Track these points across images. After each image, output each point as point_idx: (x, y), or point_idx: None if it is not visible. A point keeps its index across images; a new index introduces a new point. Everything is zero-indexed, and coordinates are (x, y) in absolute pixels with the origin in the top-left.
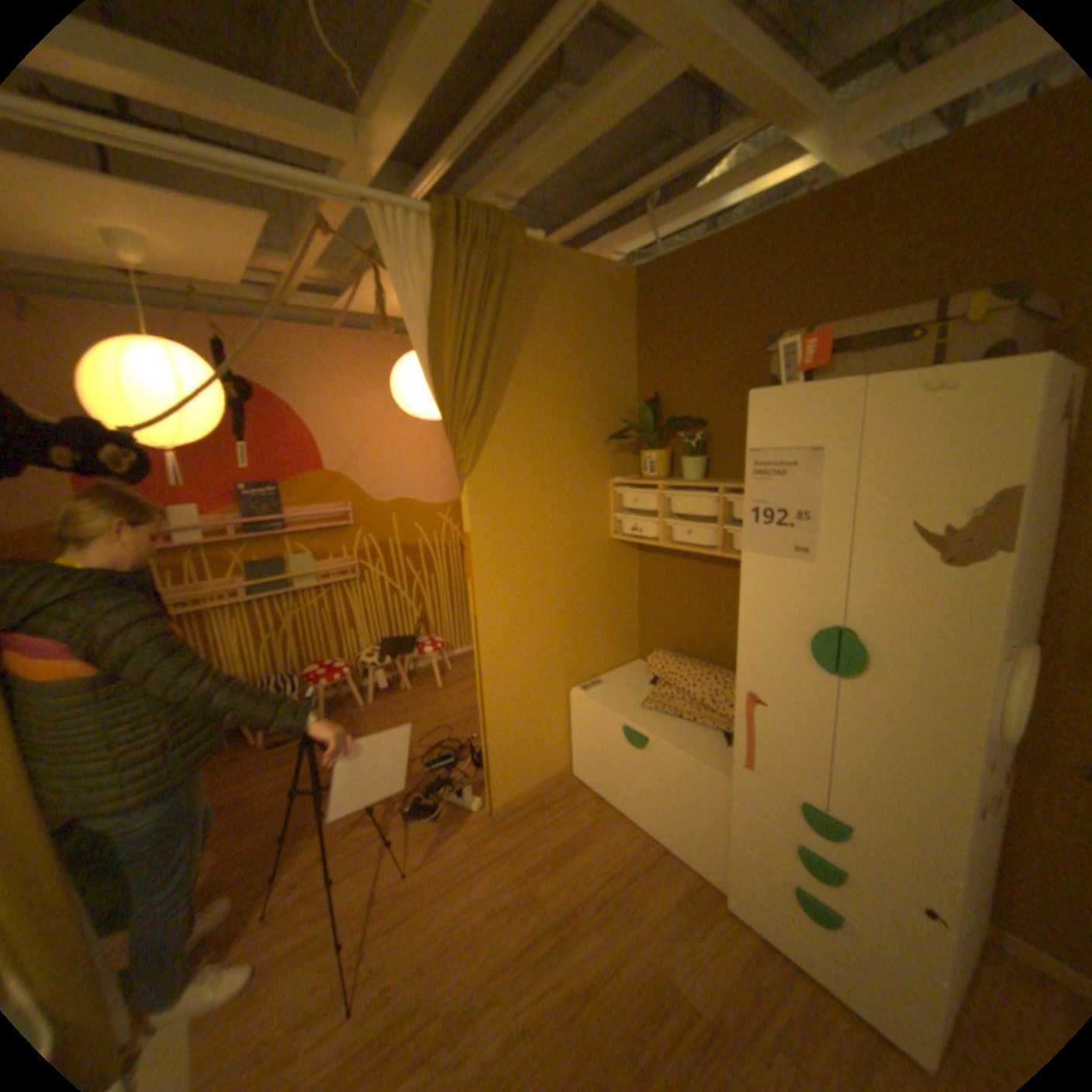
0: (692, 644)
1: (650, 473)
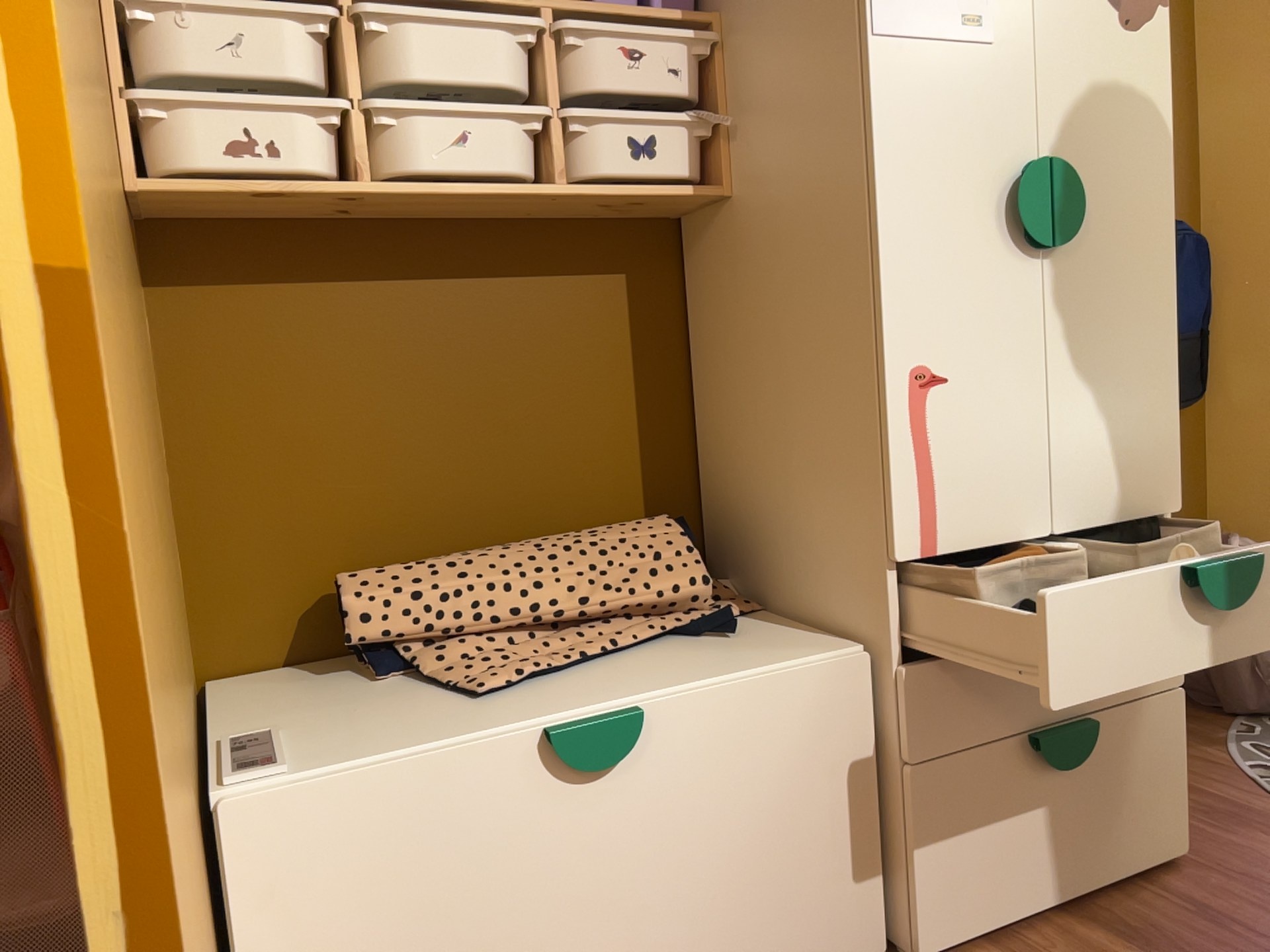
0: (411, 529)
1: None
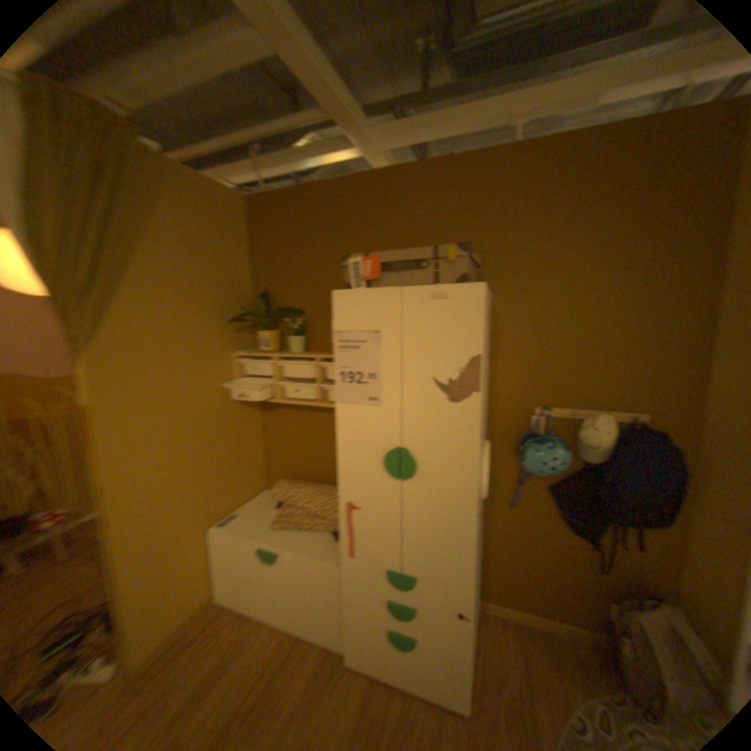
0: (304, 471)
1: (264, 348)
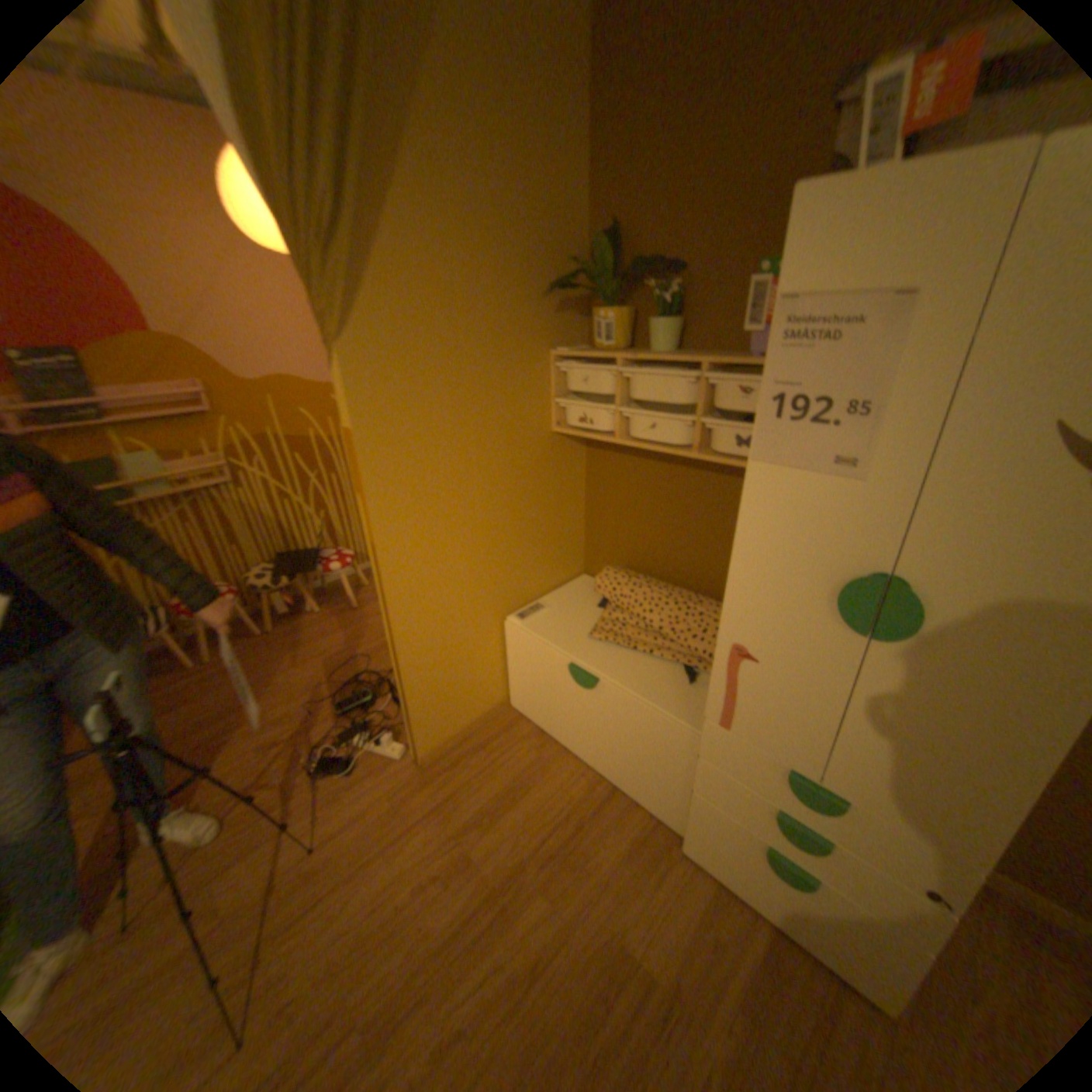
0: (648, 559)
1: (606, 341)
